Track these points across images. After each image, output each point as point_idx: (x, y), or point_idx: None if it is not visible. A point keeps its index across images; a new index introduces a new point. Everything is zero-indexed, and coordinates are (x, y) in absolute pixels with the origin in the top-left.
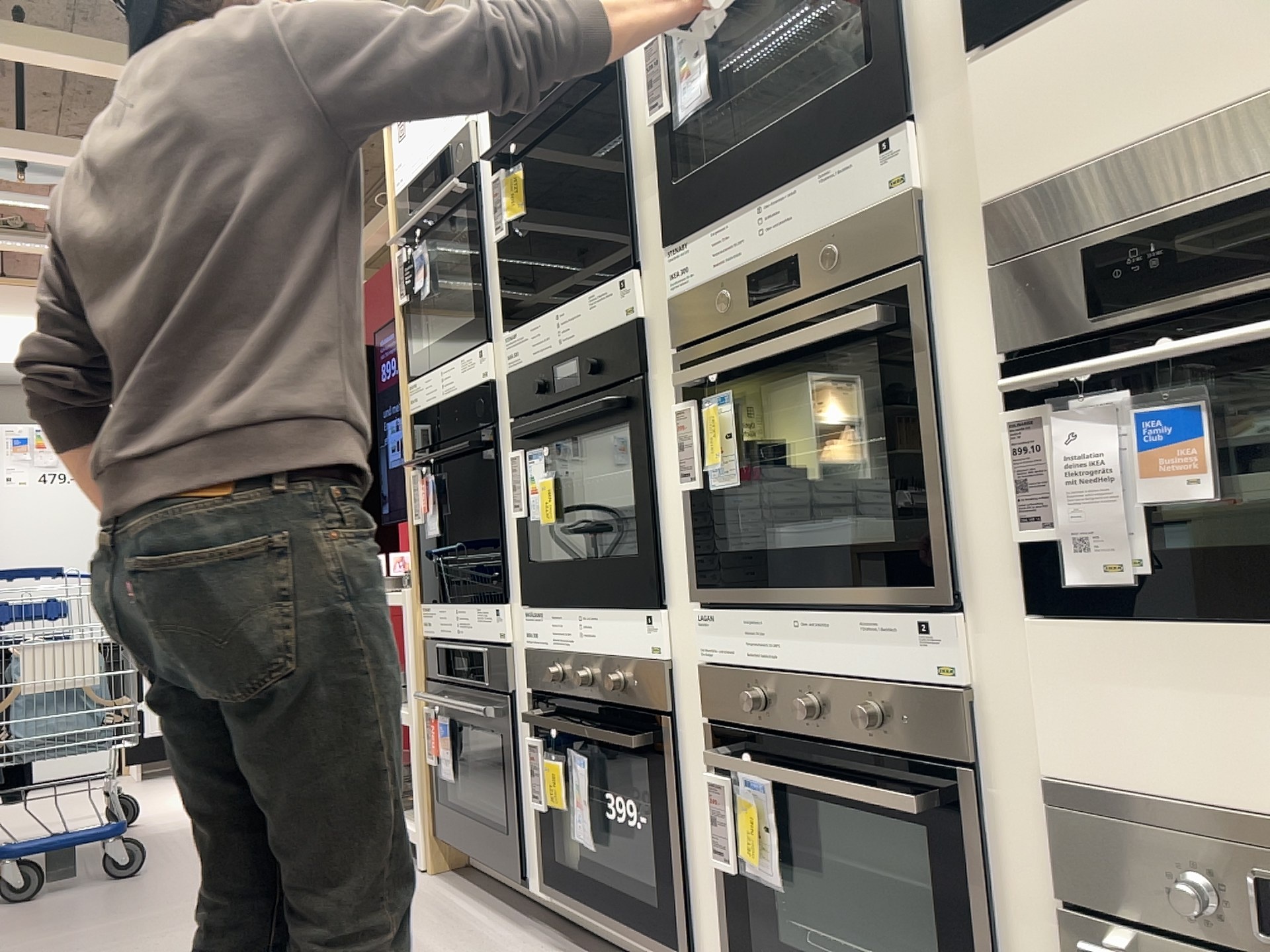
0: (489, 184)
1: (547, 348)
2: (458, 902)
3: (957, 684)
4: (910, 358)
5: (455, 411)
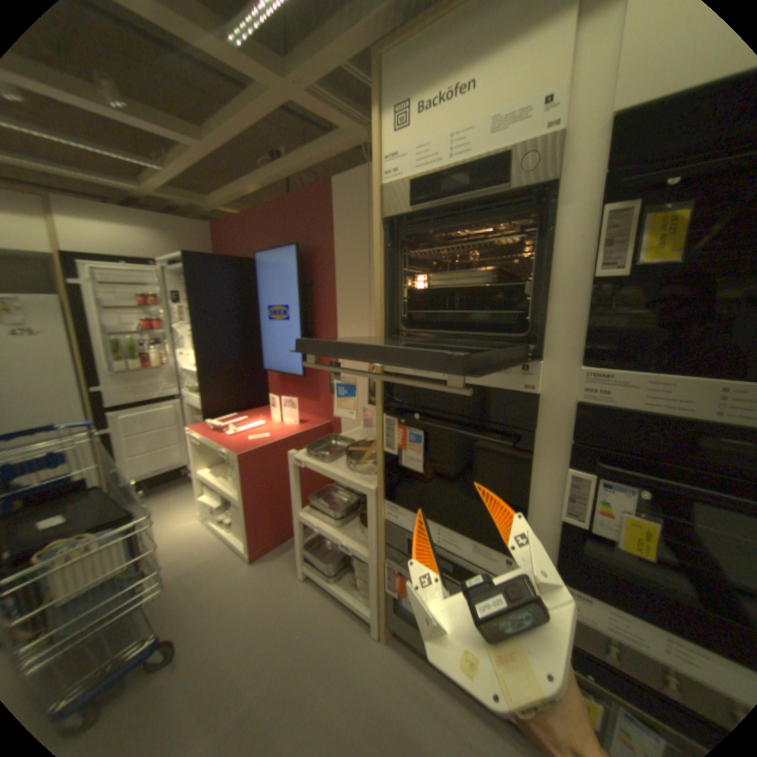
0: (581, 204)
1: (689, 410)
2: (431, 692)
3: None
4: None
5: (467, 397)
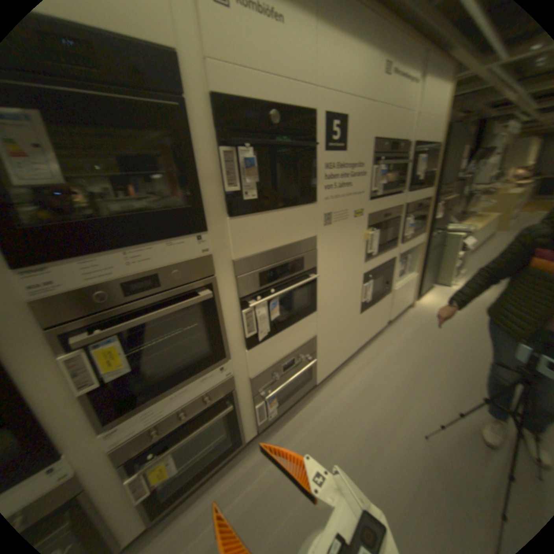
0: None
1: None
2: None
3: (228, 376)
4: (212, 304)
5: None
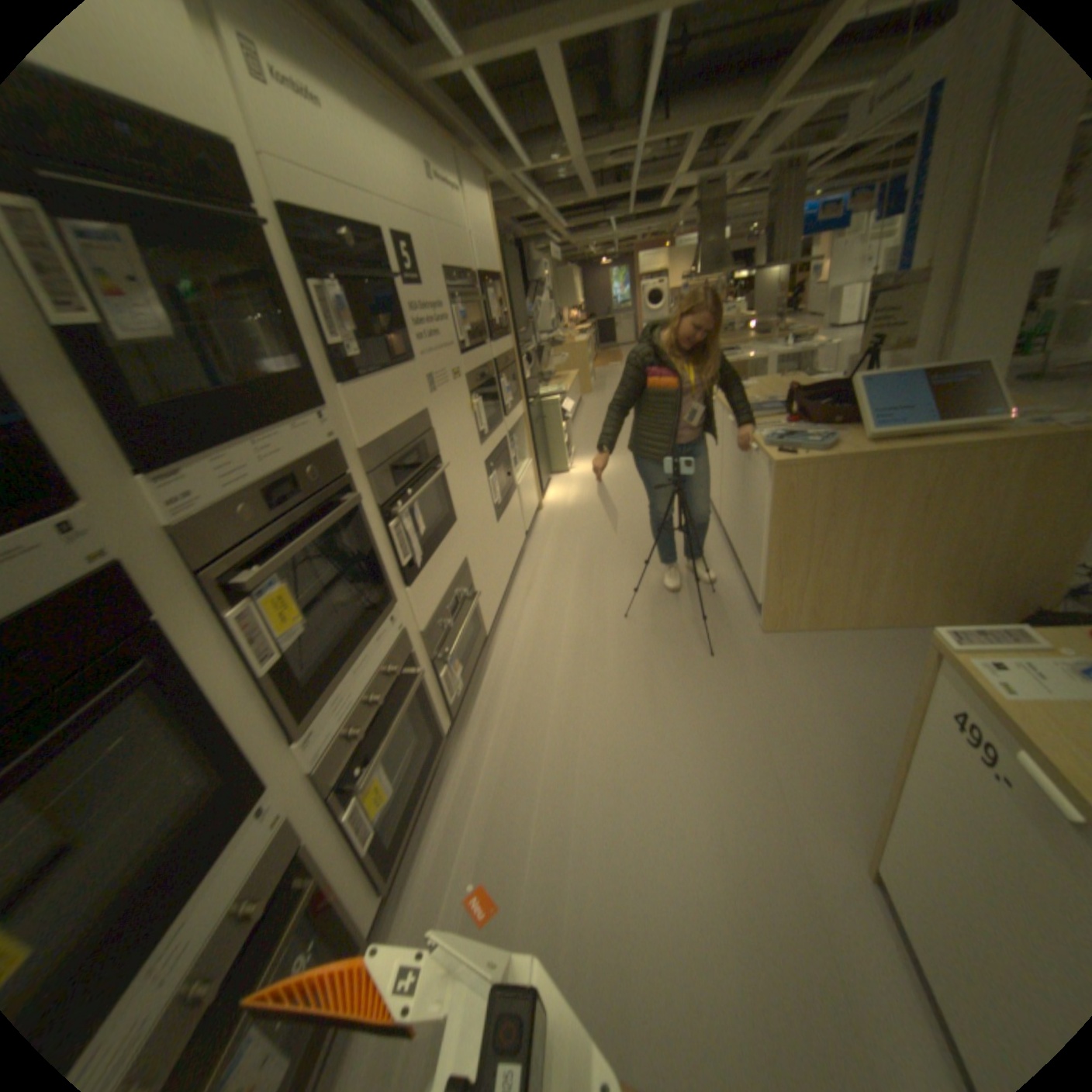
0: None
1: None
2: None
3: (400, 631)
4: (359, 517)
5: None
